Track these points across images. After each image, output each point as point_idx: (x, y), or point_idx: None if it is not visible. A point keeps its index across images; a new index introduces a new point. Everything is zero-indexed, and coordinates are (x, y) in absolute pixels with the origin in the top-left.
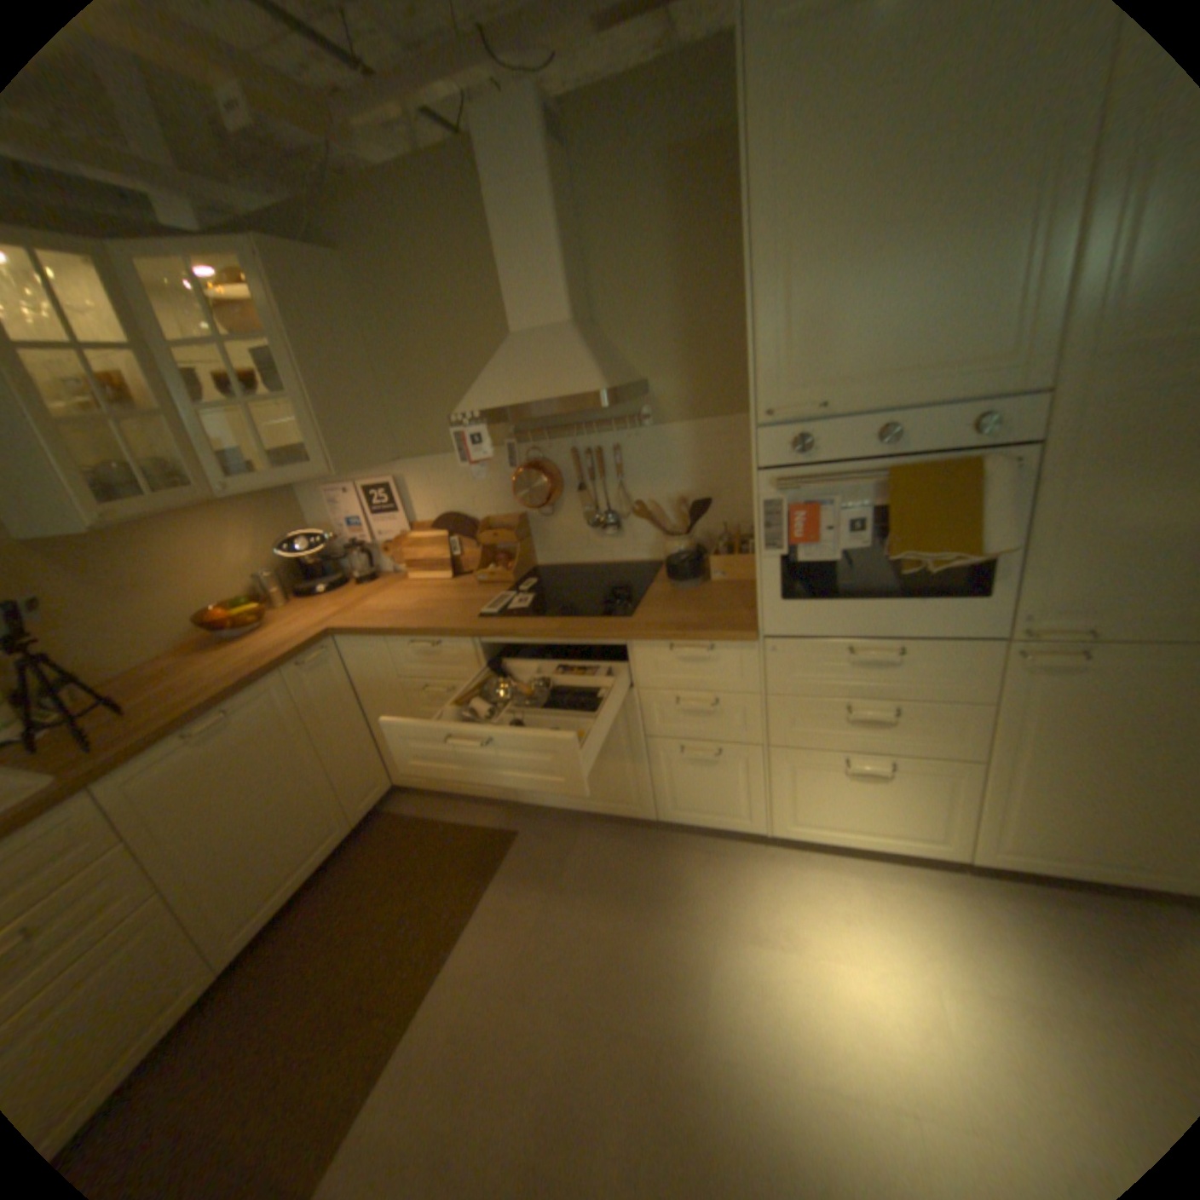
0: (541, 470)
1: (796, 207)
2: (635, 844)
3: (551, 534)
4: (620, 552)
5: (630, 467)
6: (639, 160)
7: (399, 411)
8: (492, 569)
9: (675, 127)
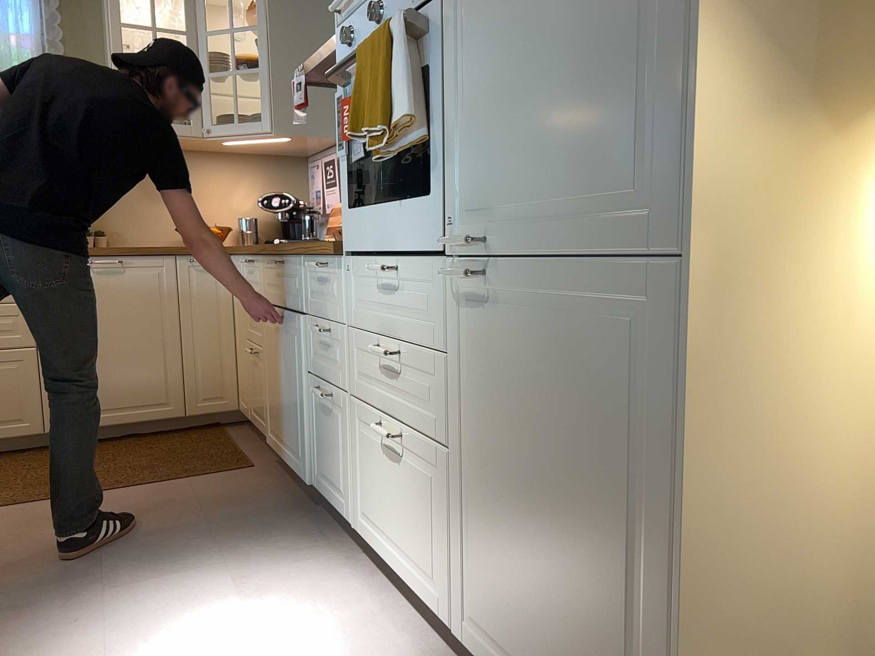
0: None
1: None
2: (294, 507)
3: None
4: None
5: None
6: None
7: None
8: None
9: None
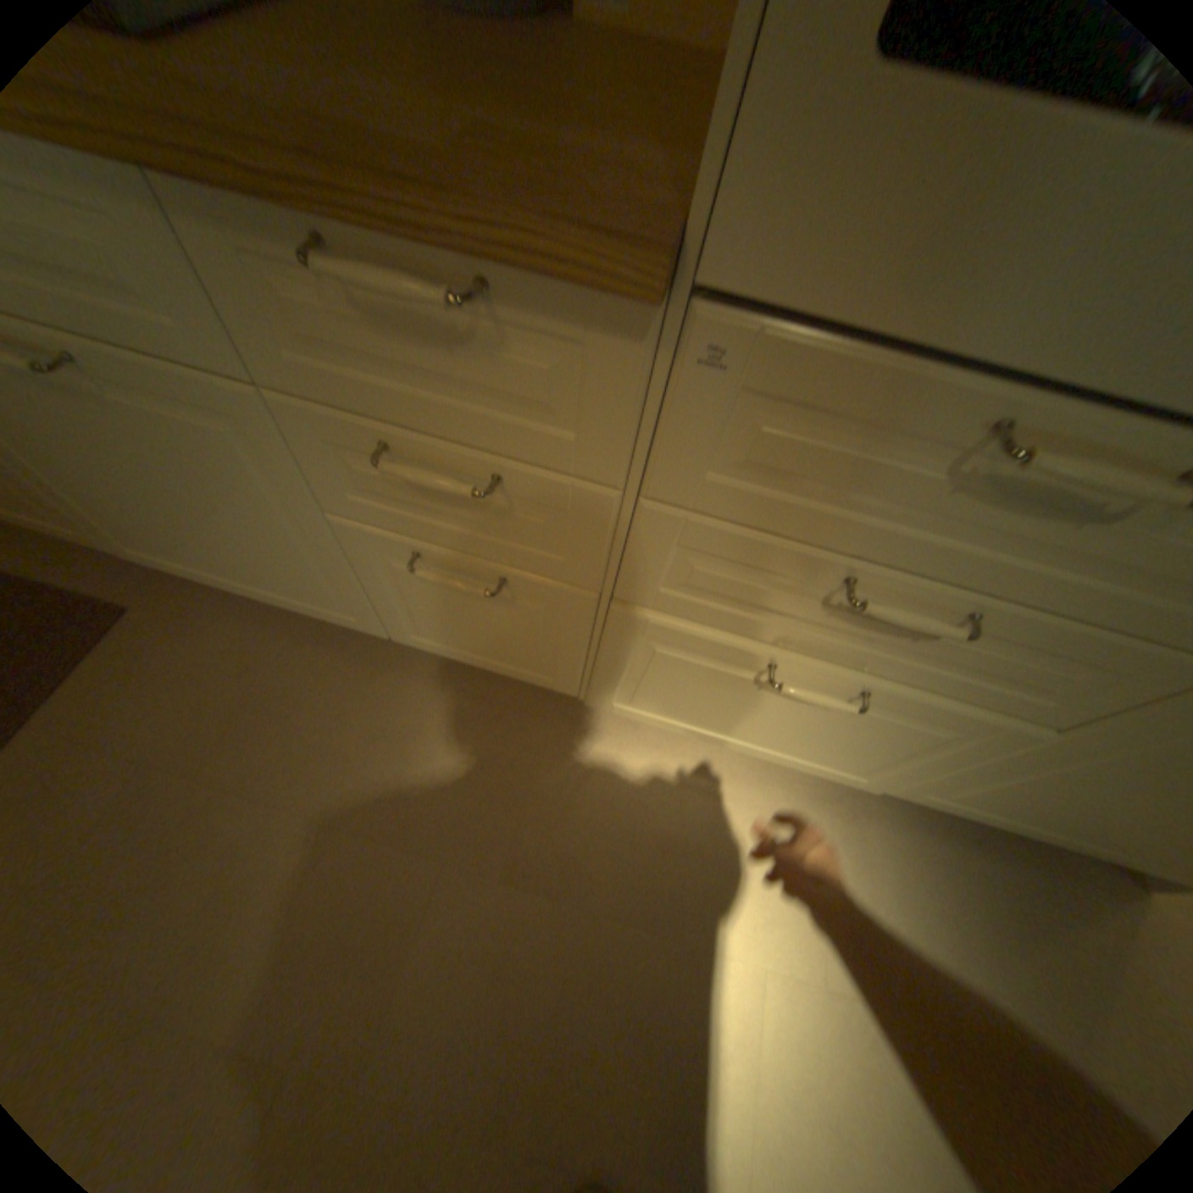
0: None
1: None
2: (351, 662)
3: None
4: None
5: None
6: None
7: None
8: None
9: None
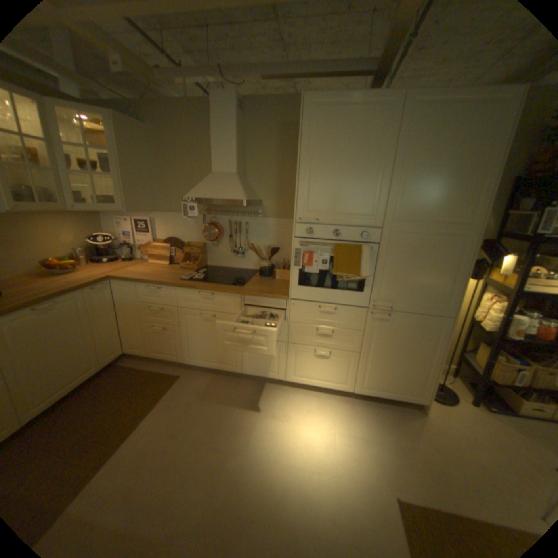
0: (215, 227)
1: (314, 157)
2: (230, 383)
3: (215, 253)
4: (242, 265)
5: (251, 232)
6: (269, 125)
7: (158, 192)
8: (188, 263)
9: (283, 118)
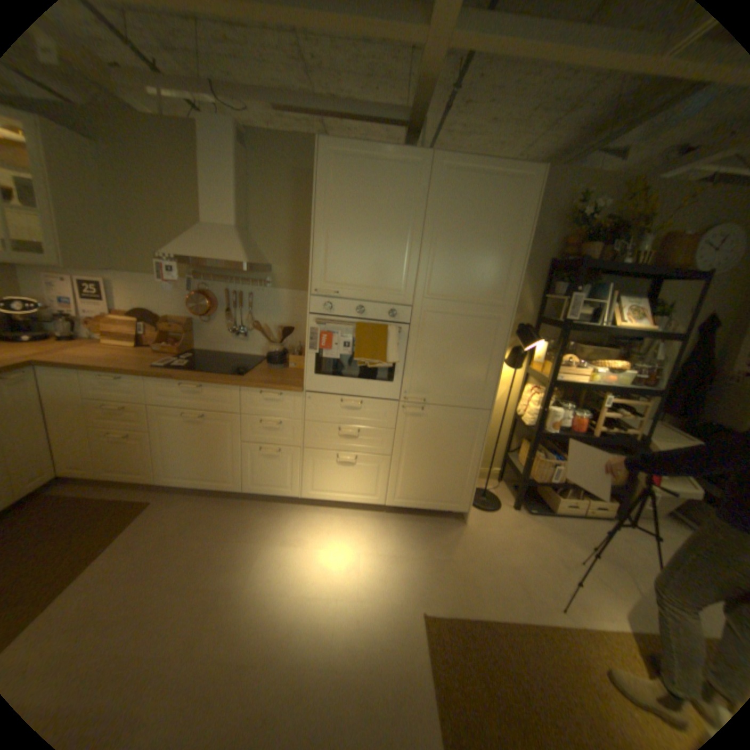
0: (205, 297)
1: (331, 216)
2: (225, 507)
3: (205, 333)
4: (244, 350)
5: (256, 306)
6: (280, 169)
7: (117, 244)
8: (163, 346)
9: (297, 163)
